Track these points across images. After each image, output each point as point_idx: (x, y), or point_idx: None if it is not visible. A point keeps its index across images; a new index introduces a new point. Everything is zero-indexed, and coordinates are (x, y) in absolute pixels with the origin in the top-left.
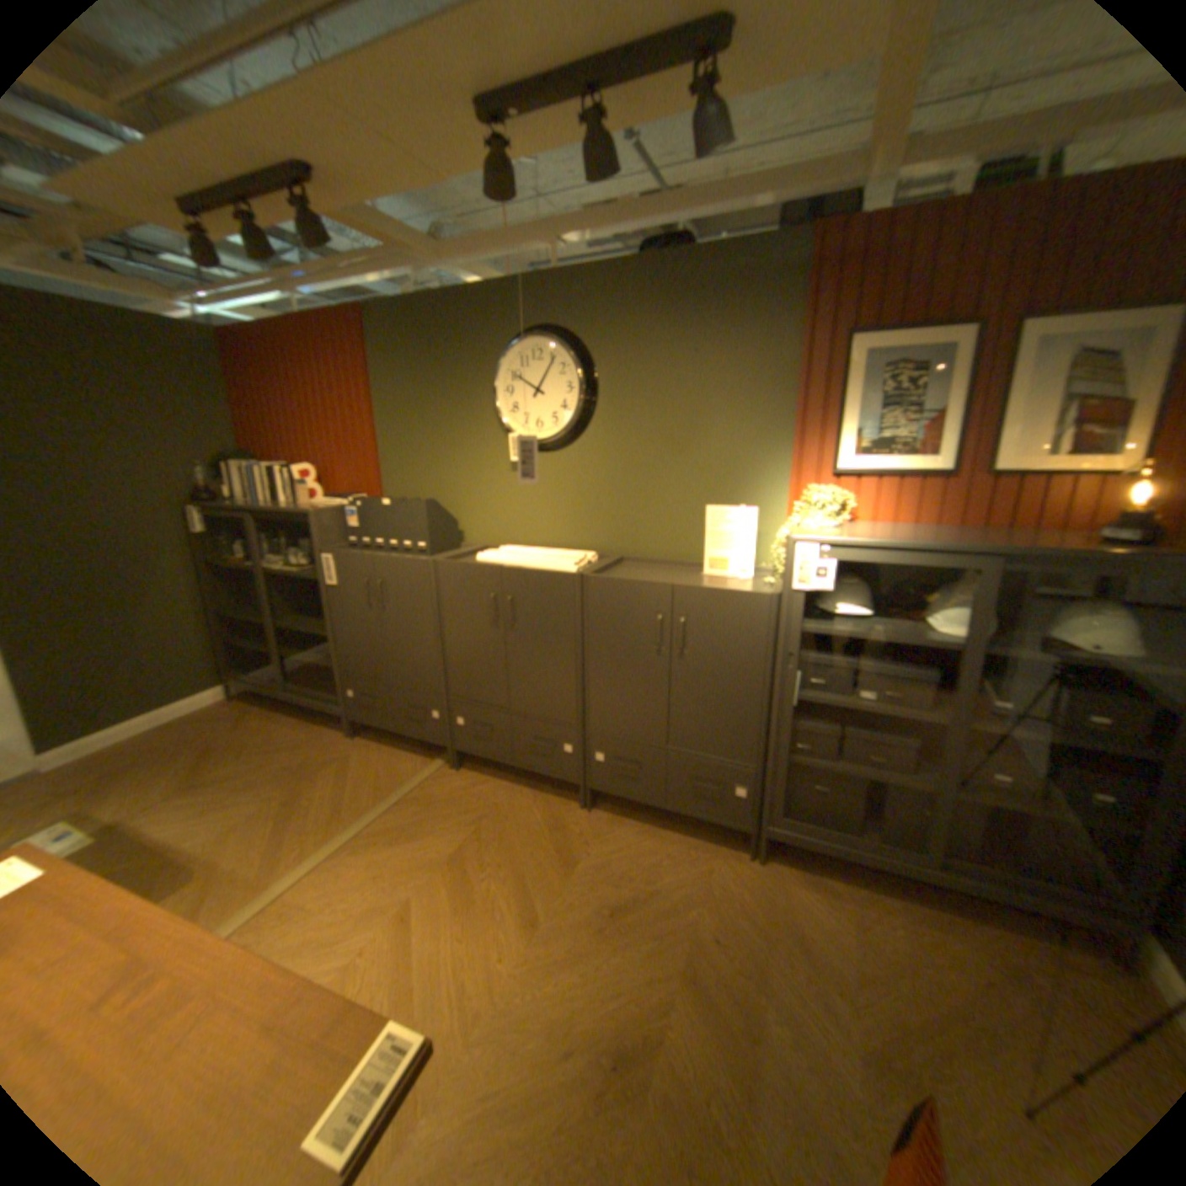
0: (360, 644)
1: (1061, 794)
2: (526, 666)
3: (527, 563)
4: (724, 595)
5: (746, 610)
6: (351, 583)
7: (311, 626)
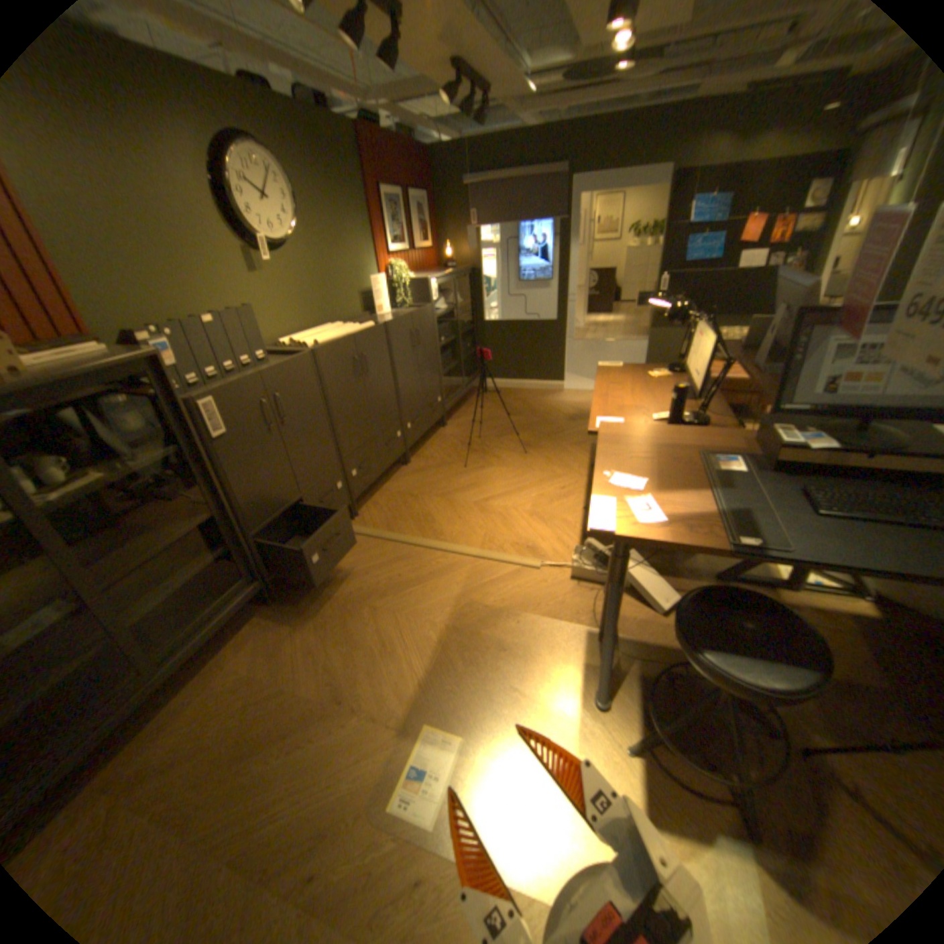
0: (269, 479)
1: (465, 349)
2: (377, 398)
3: (349, 331)
4: (423, 311)
5: (428, 315)
6: (246, 416)
7: (156, 541)
